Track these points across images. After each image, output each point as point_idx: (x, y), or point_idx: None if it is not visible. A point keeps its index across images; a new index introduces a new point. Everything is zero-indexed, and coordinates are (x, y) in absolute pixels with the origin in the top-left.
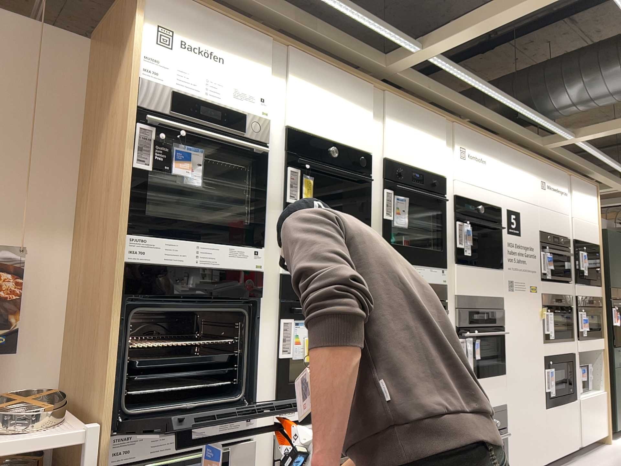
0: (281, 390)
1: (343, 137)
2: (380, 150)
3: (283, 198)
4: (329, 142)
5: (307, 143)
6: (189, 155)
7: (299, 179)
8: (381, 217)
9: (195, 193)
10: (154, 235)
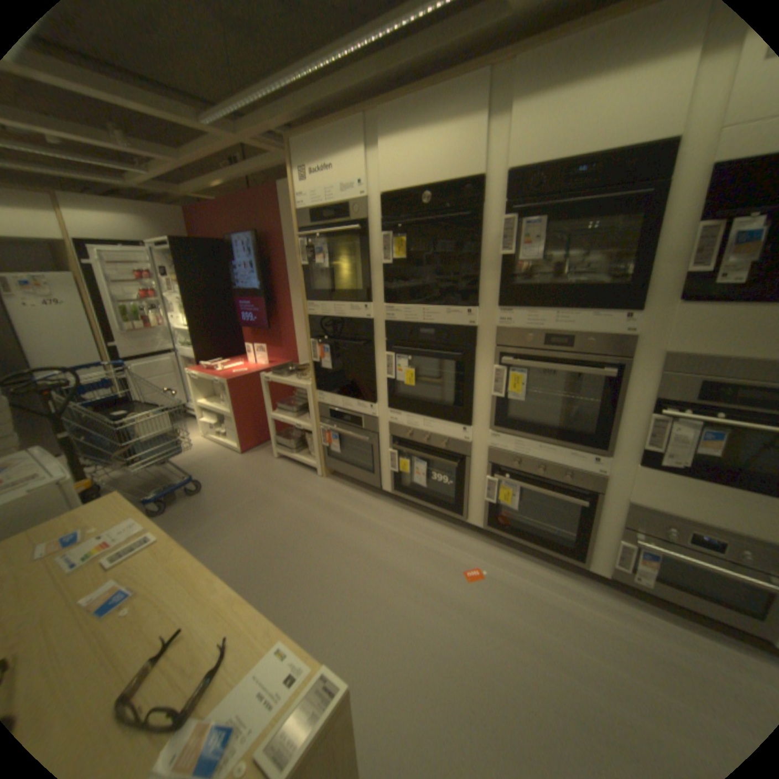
0: (389, 402)
1: (440, 168)
2: (507, 154)
3: (382, 260)
4: (422, 184)
5: (401, 196)
6: (317, 249)
7: (389, 240)
8: (501, 252)
9: (336, 269)
10: (312, 302)
